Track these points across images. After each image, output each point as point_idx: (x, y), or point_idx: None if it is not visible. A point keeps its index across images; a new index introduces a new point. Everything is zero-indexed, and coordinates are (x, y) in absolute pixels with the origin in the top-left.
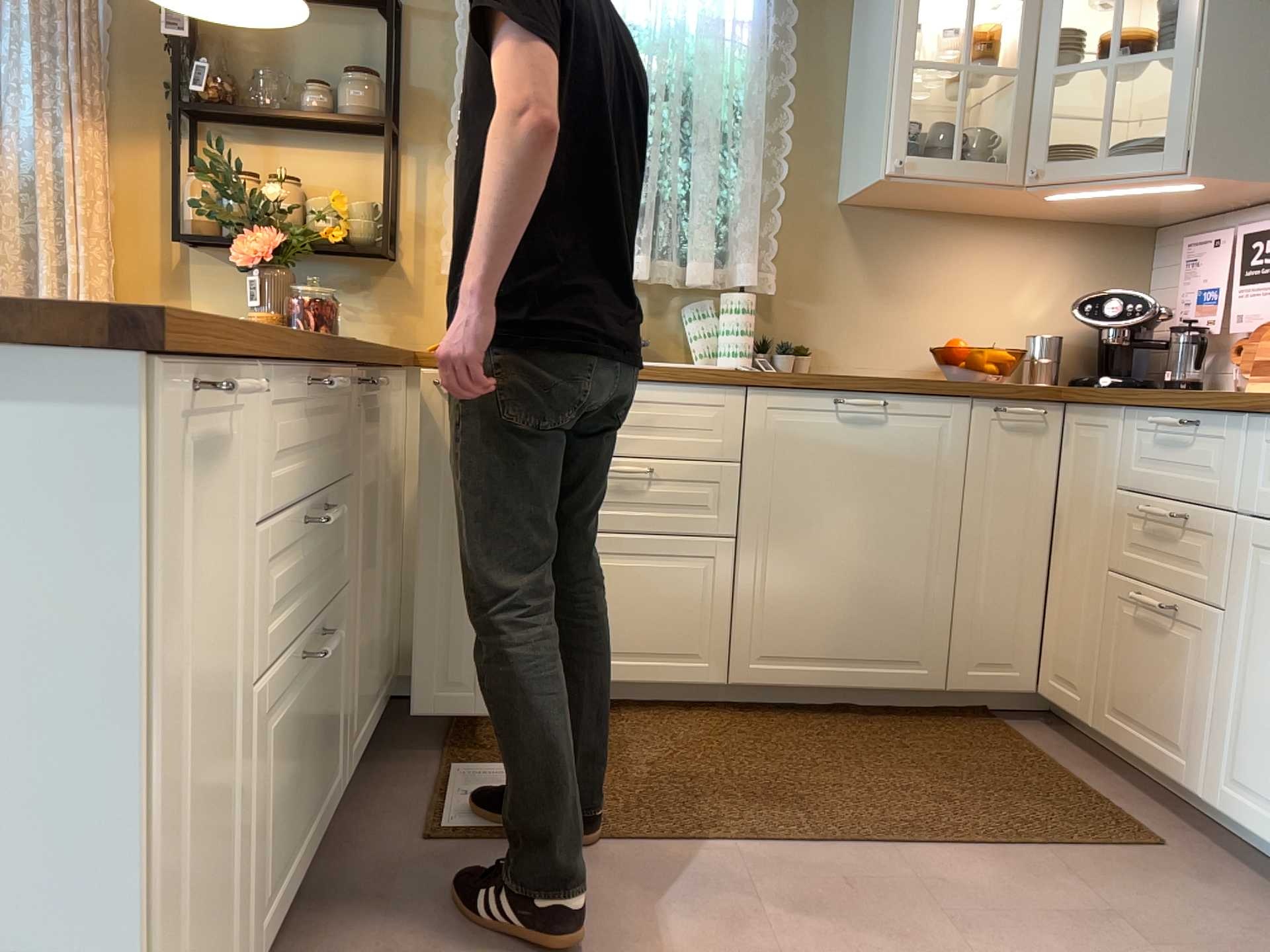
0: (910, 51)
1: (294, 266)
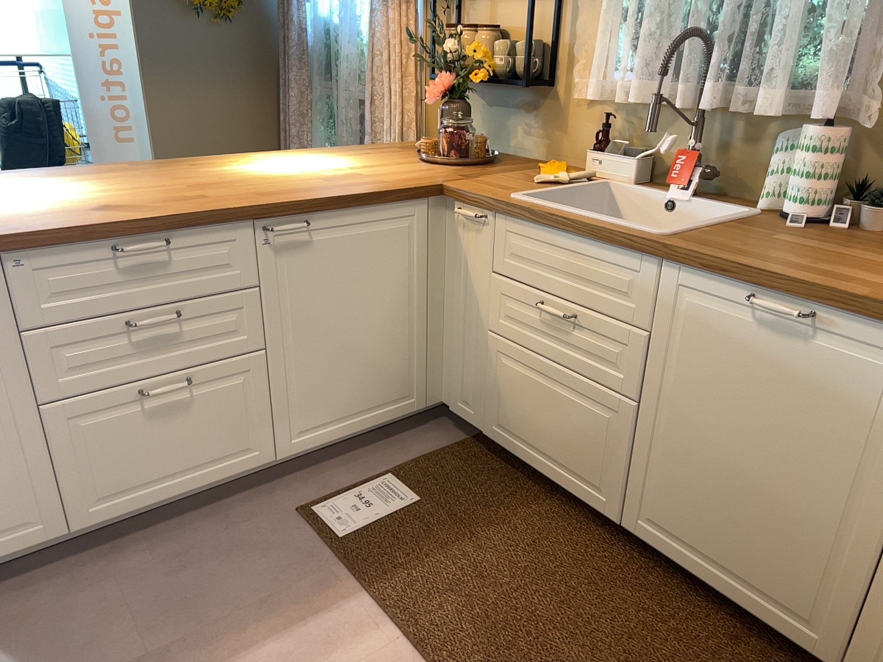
0: None
1: (498, 92)
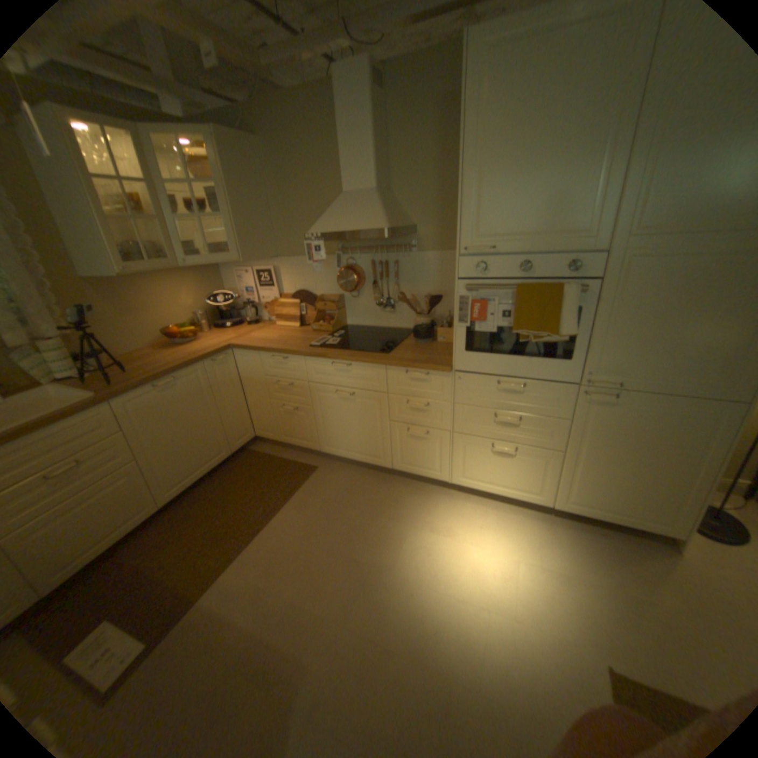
0: (100, 212)
1: None
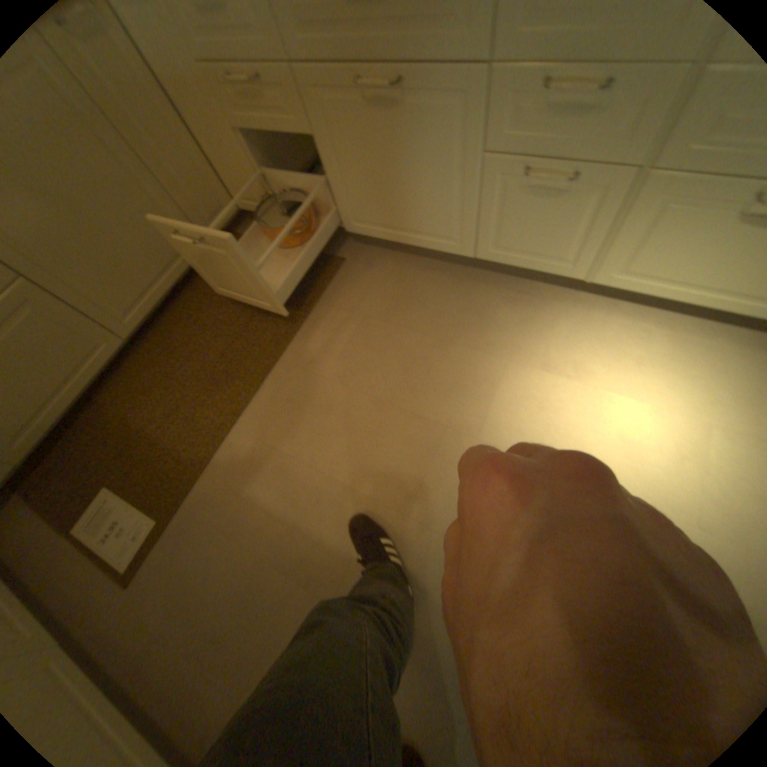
0: None
1: None
